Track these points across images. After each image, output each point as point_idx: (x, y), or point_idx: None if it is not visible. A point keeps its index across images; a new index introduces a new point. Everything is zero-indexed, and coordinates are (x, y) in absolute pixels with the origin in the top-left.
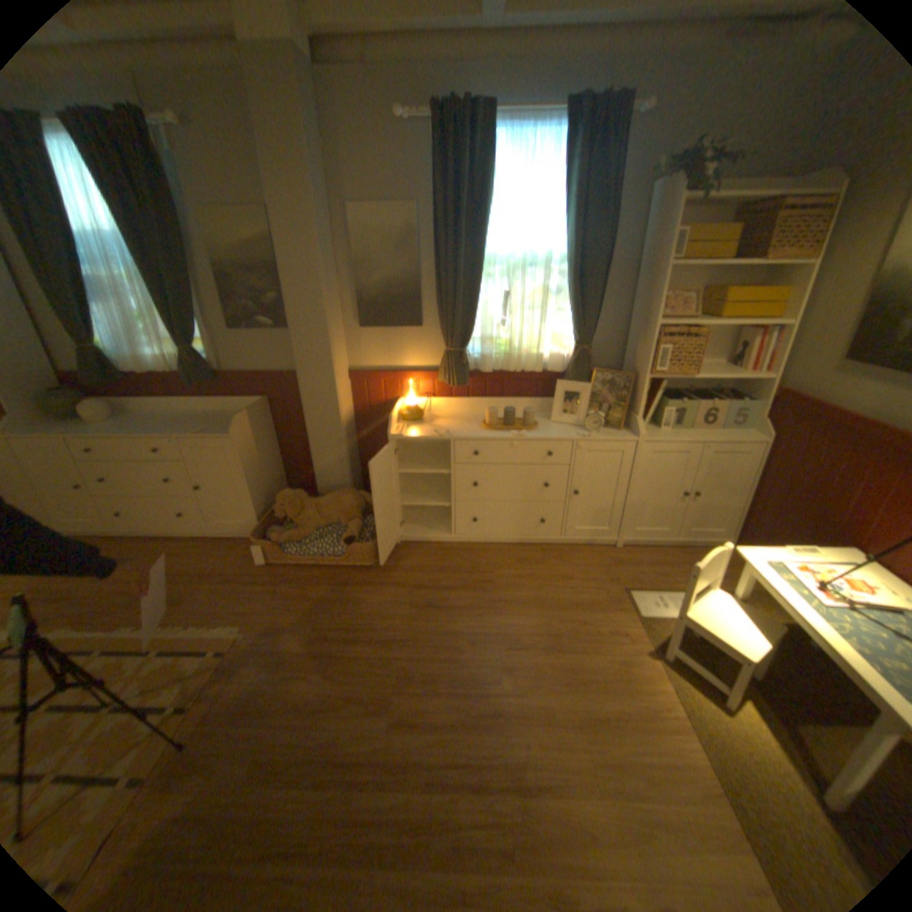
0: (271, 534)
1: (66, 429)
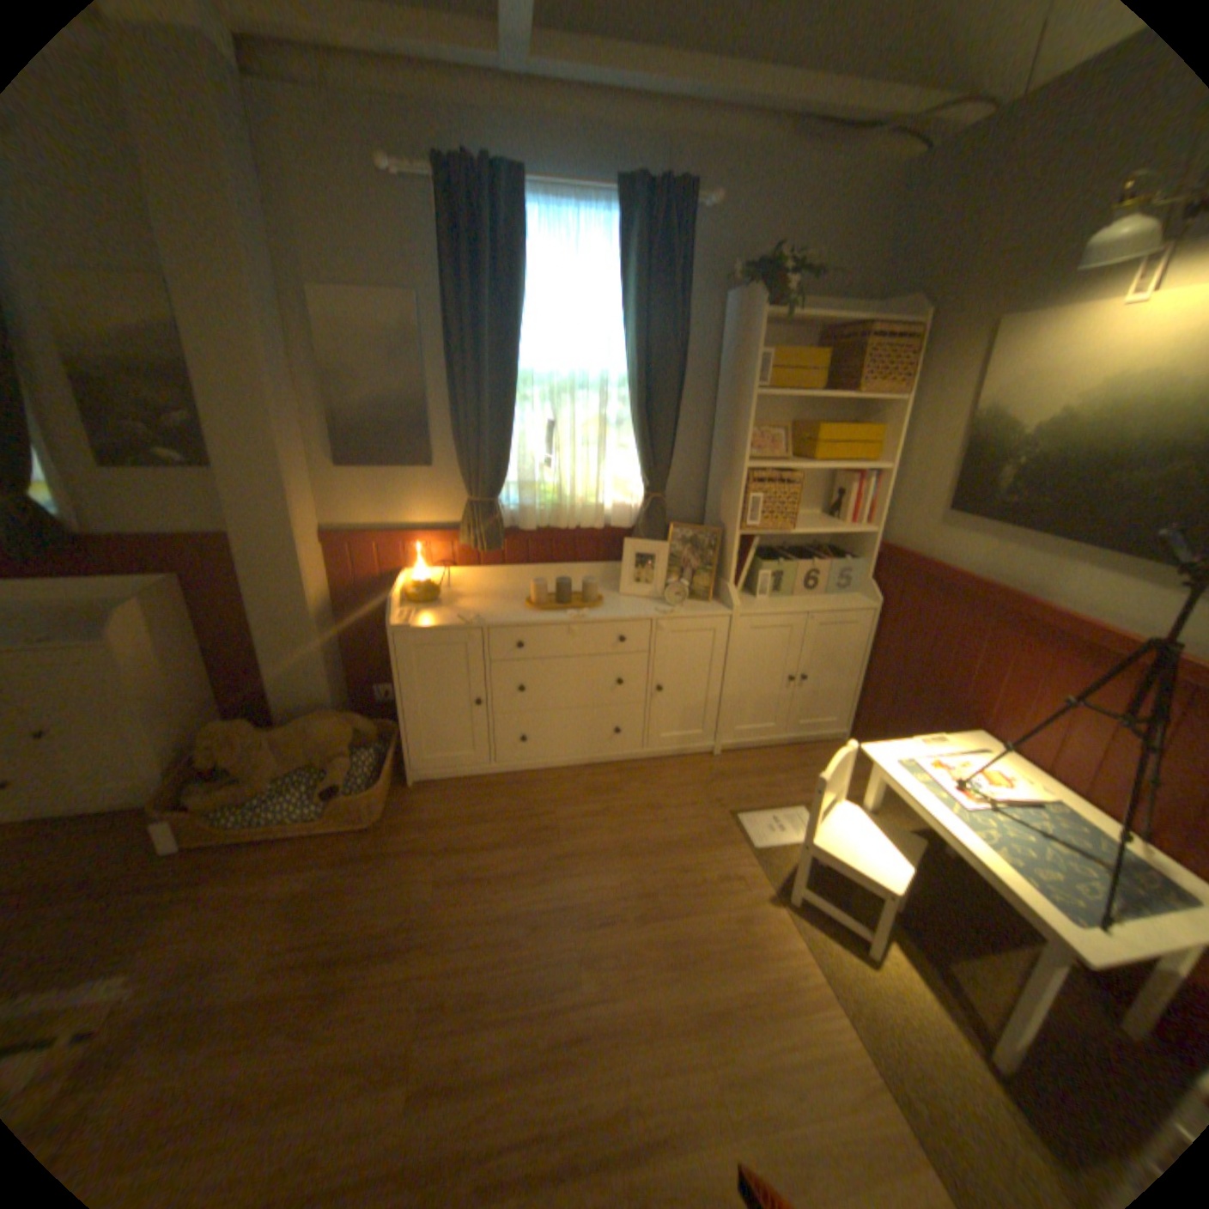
0: (189, 801)
1: None
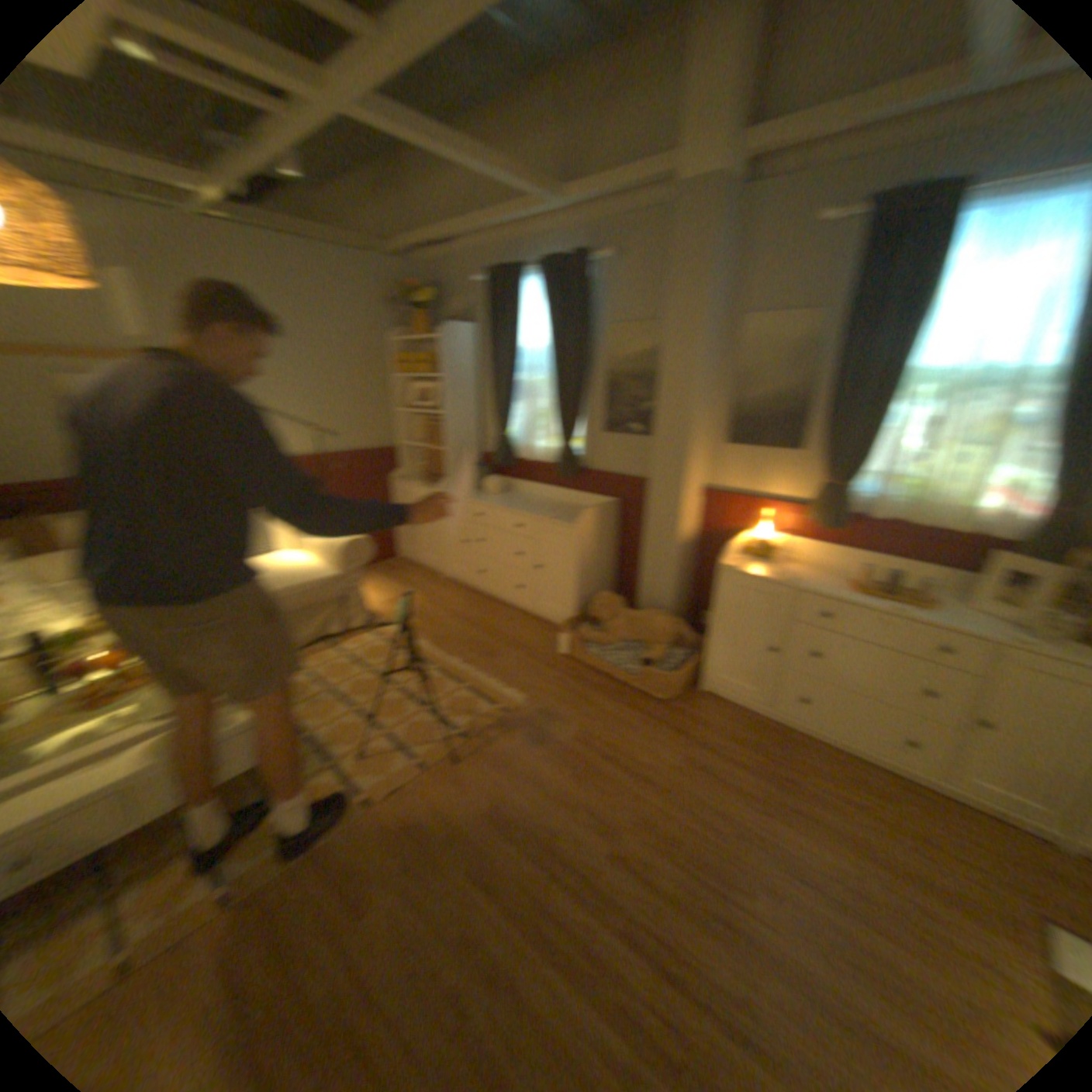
0: (578, 629)
1: (469, 496)
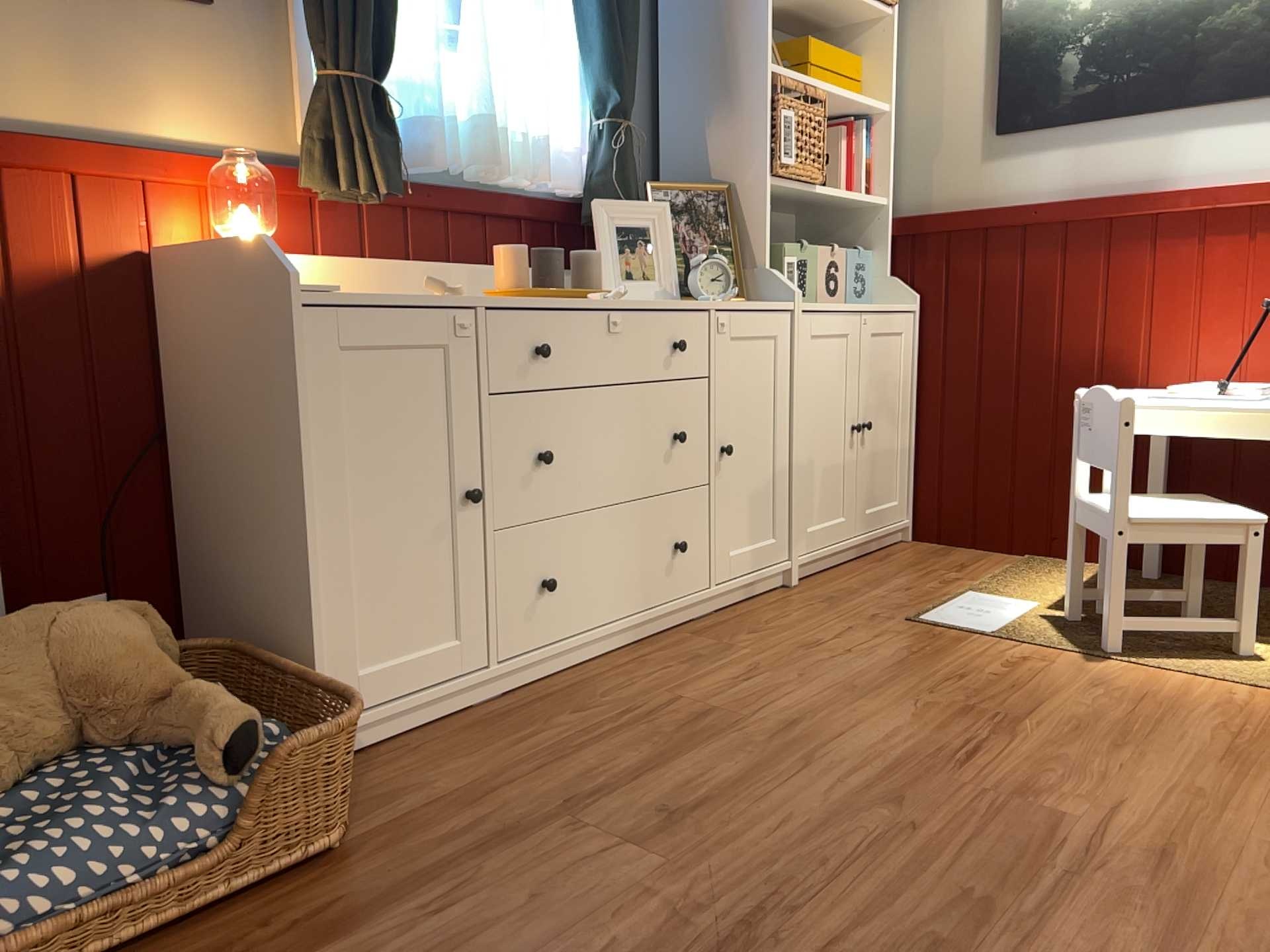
0: None
1: None
